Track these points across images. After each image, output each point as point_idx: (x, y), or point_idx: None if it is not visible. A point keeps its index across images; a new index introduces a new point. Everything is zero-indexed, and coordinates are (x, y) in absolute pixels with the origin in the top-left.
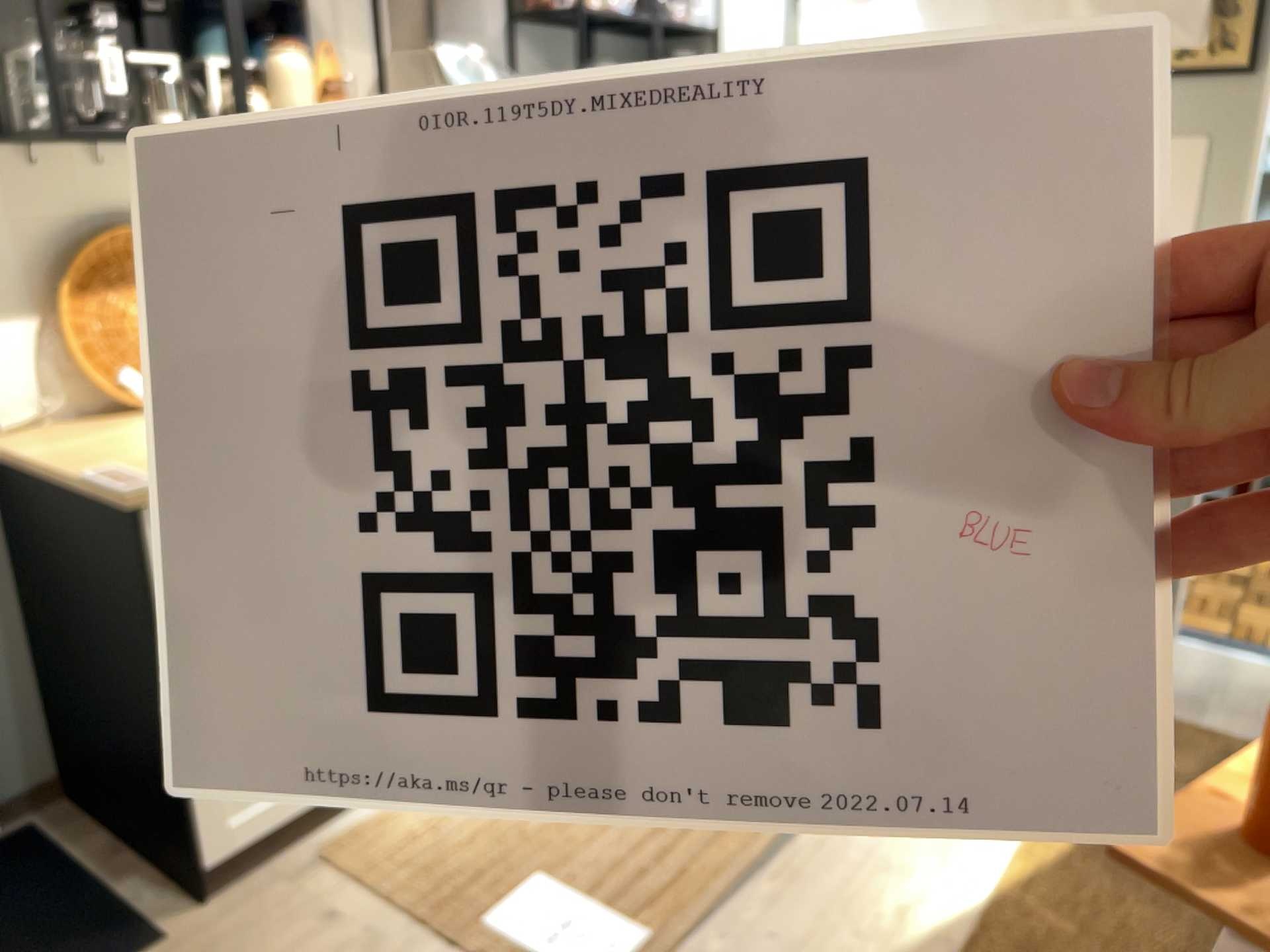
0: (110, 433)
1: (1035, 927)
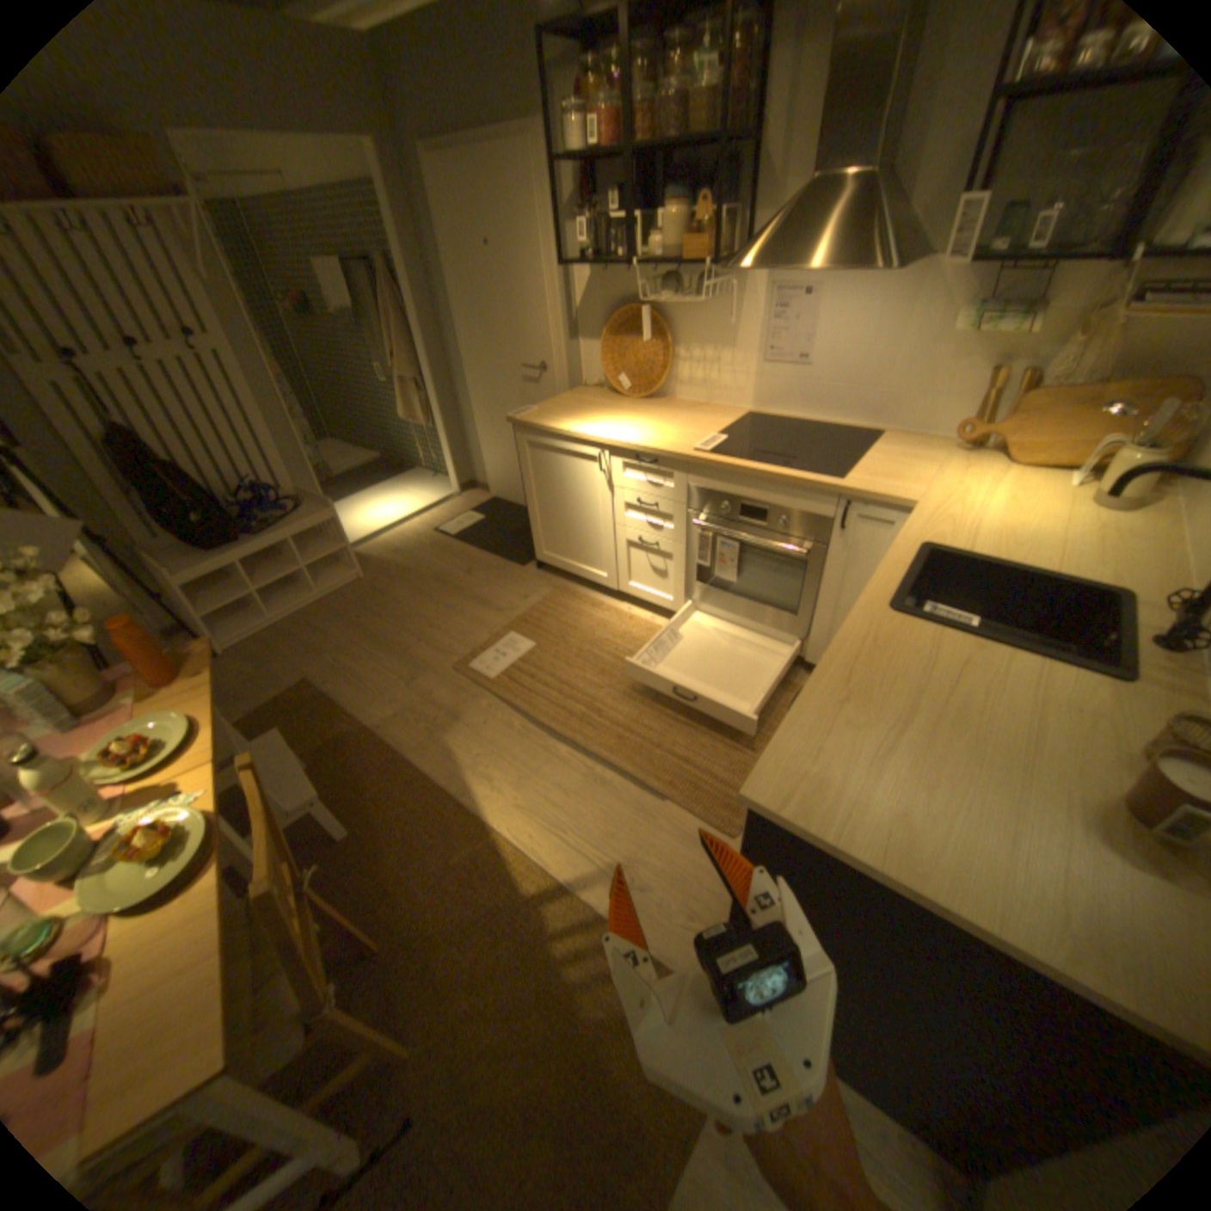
0: (590, 399)
1: (463, 840)
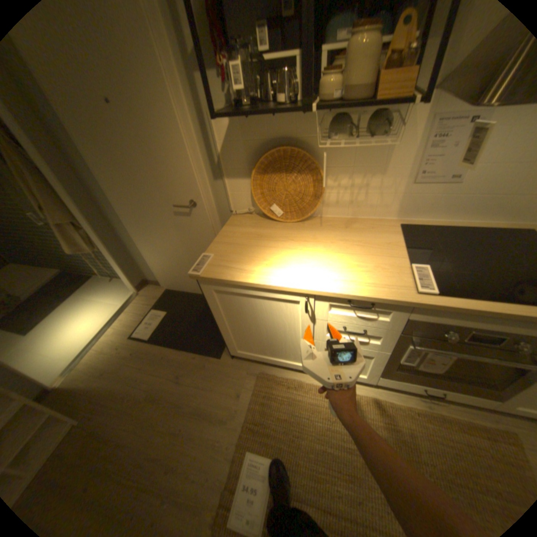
0: (252, 229)
1: None
